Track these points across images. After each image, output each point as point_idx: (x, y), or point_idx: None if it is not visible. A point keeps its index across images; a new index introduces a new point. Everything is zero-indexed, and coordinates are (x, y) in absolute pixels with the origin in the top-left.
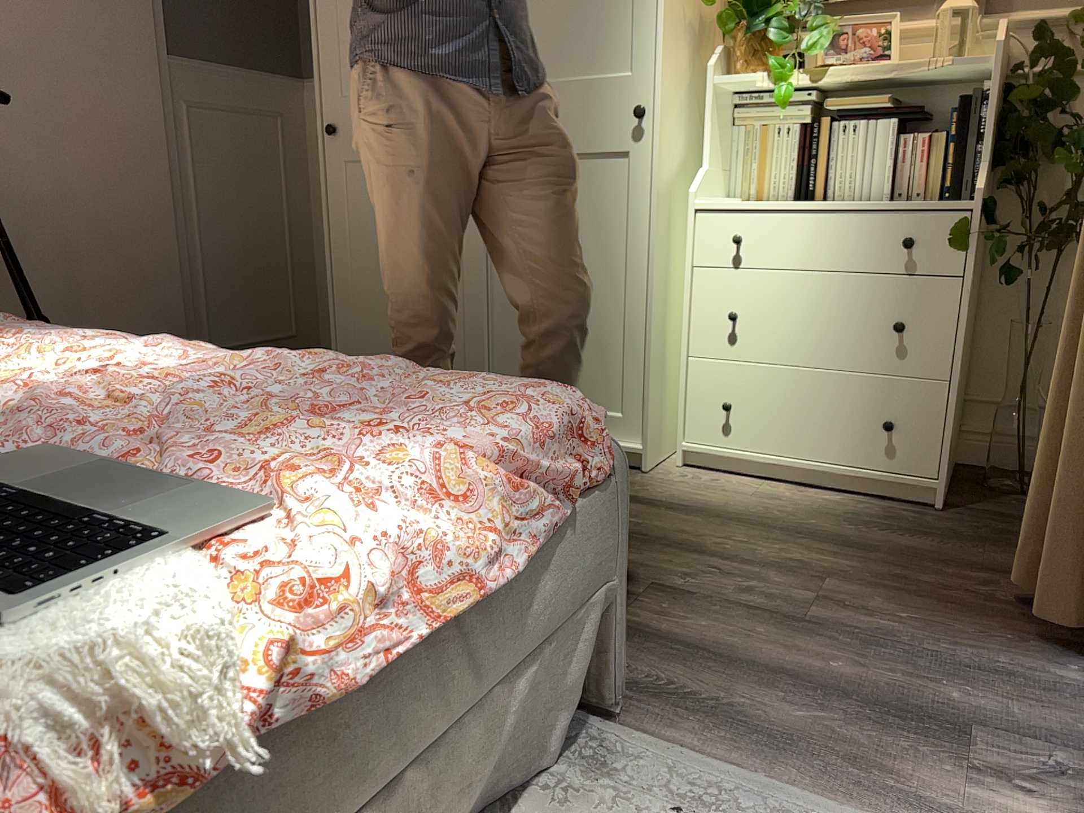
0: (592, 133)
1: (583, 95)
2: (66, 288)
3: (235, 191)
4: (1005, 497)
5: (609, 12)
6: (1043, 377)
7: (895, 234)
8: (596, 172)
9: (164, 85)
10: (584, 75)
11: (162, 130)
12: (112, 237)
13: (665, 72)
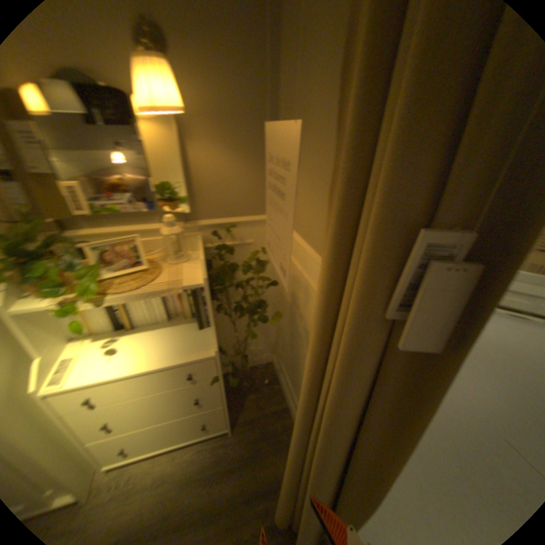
0: None
1: None
2: None
3: None
4: (245, 399)
5: None
6: (243, 344)
7: (180, 373)
8: None
9: None
10: None
11: None
12: None
13: None
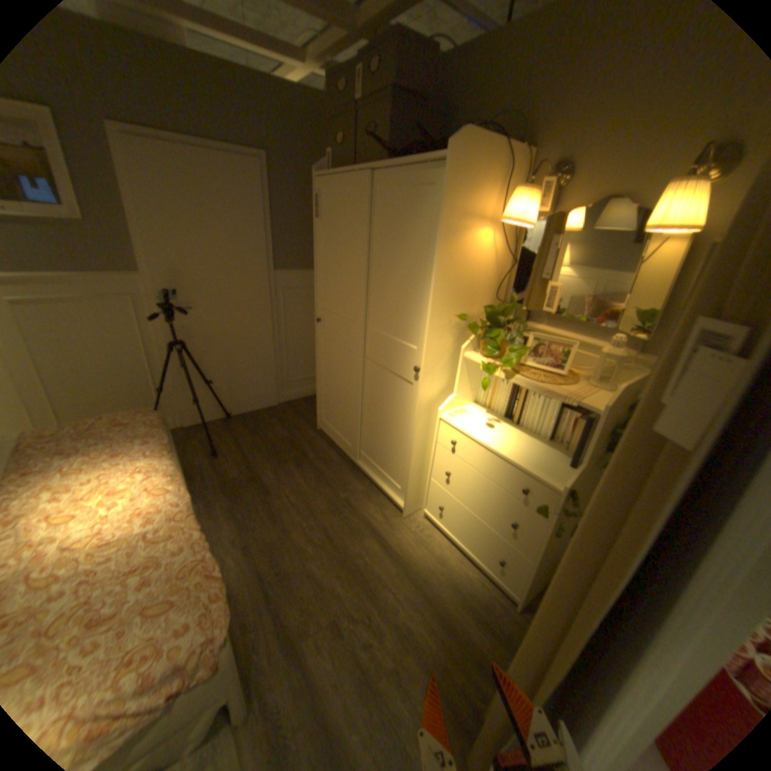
0: (401, 367)
1: (399, 348)
2: (225, 365)
3: (302, 320)
4: None
5: (412, 315)
6: None
7: (522, 481)
8: (401, 384)
9: (271, 283)
10: (400, 339)
11: (268, 302)
12: (244, 345)
13: (430, 355)
